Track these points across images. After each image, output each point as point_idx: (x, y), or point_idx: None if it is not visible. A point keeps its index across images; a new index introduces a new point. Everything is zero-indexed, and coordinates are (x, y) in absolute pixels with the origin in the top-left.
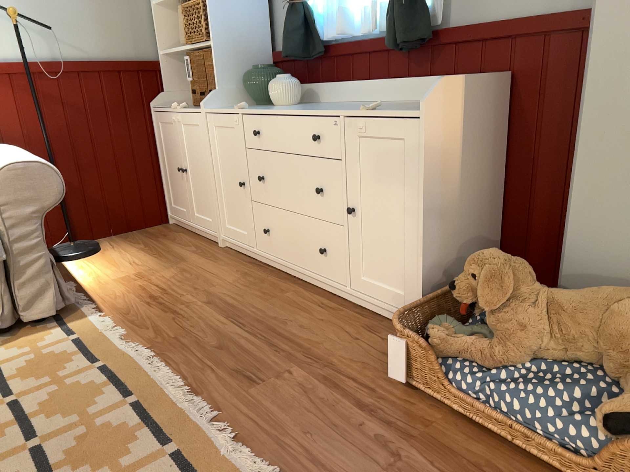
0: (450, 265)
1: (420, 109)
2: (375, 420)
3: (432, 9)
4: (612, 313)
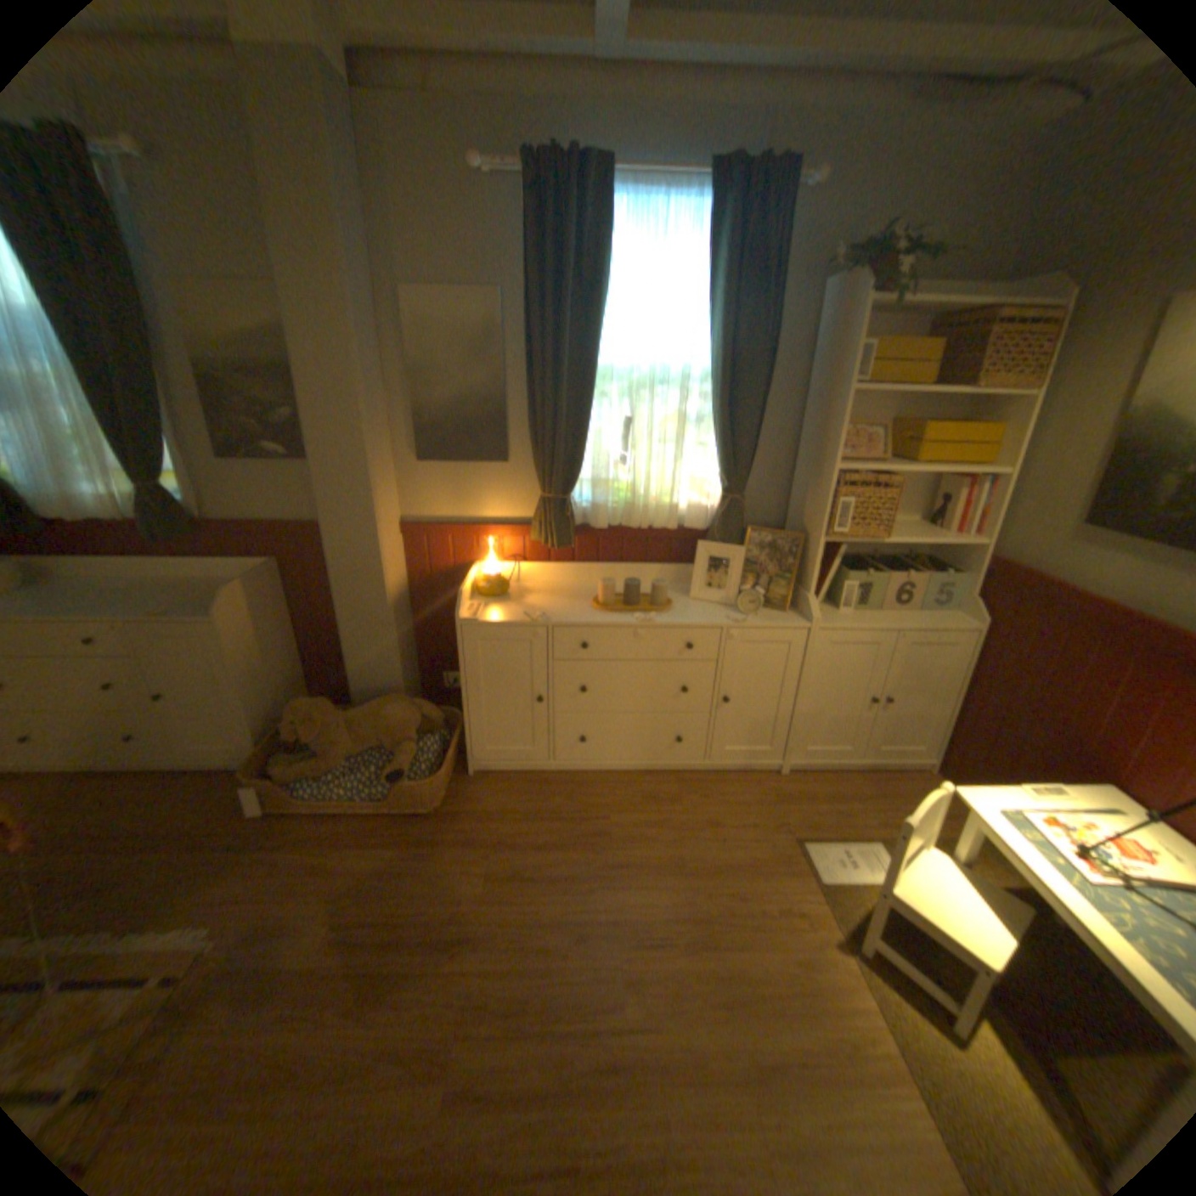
0: (269, 712)
1: (210, 614)
2: (246, 854)
3: (186, 504)
4: (380, 718)
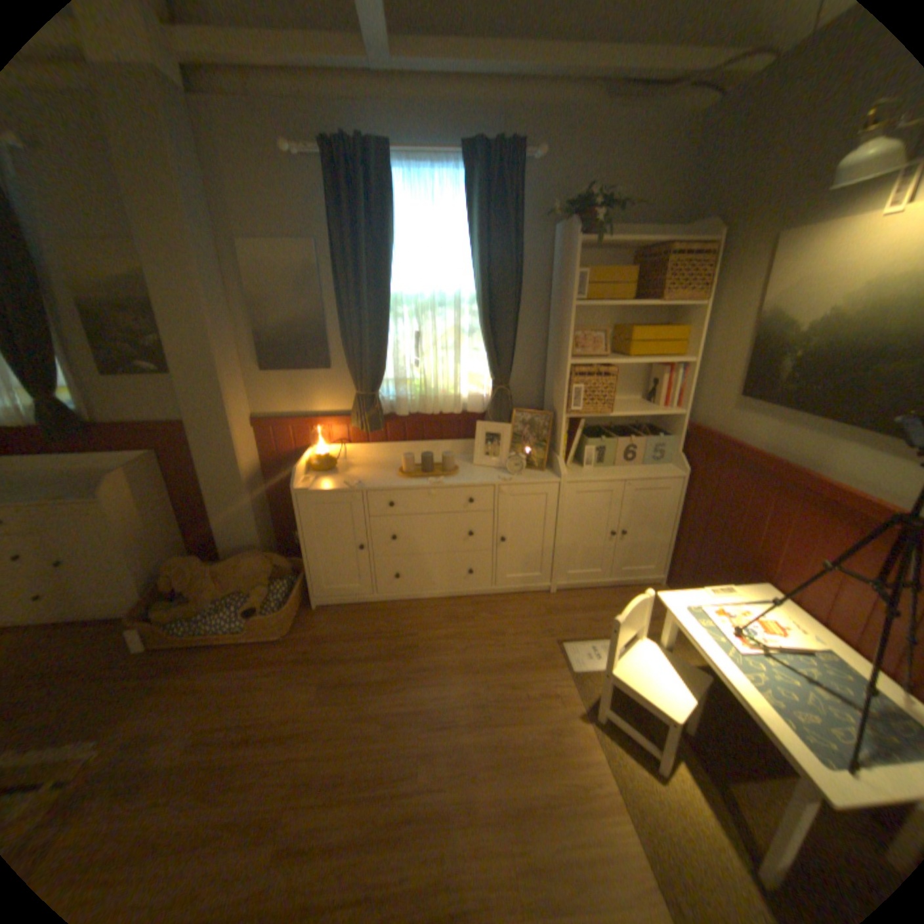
0: (152, 570)
1: (97, 496)
2: (130, 682)
3: (79, 412)
4: (238, 570)
